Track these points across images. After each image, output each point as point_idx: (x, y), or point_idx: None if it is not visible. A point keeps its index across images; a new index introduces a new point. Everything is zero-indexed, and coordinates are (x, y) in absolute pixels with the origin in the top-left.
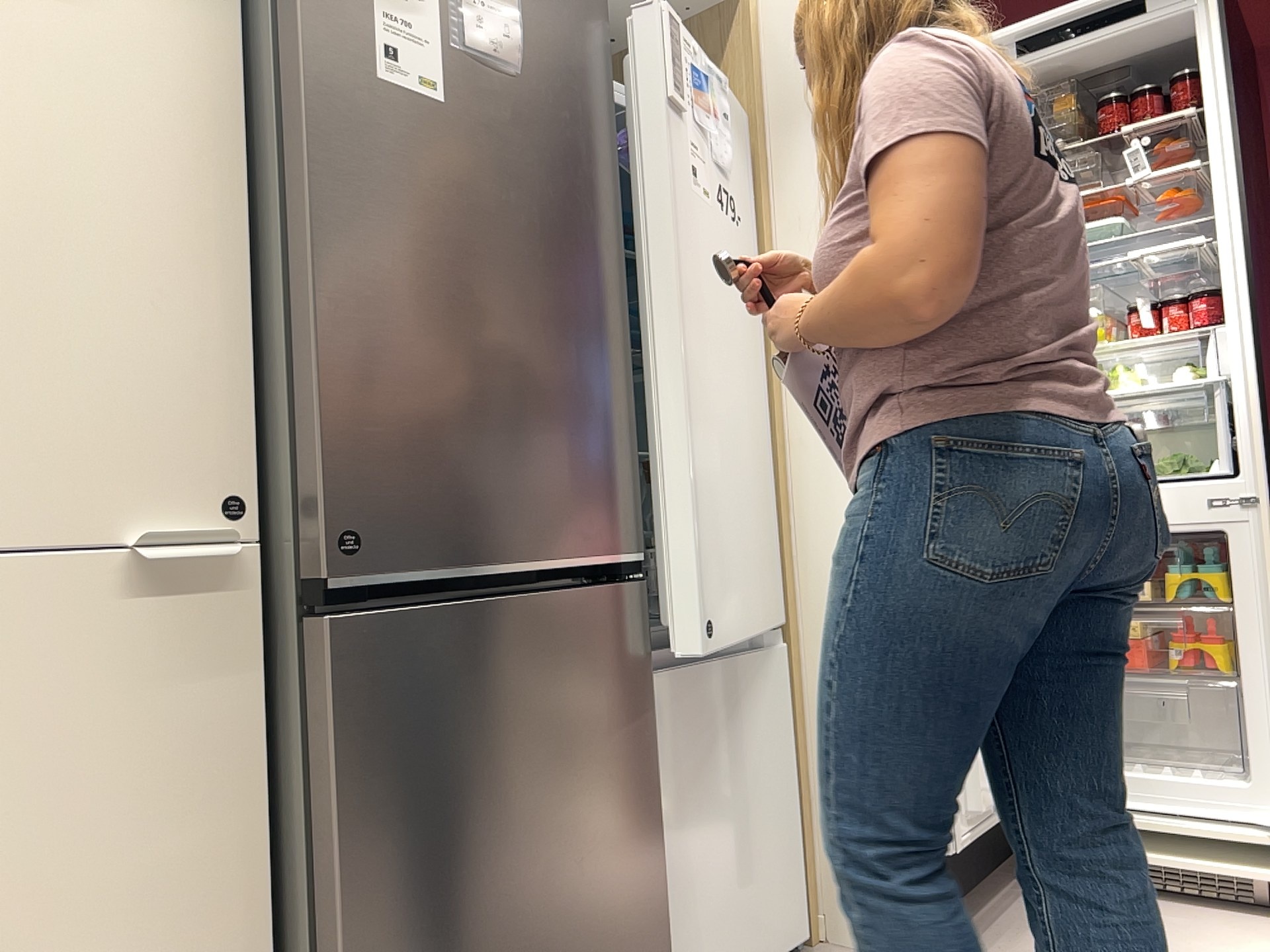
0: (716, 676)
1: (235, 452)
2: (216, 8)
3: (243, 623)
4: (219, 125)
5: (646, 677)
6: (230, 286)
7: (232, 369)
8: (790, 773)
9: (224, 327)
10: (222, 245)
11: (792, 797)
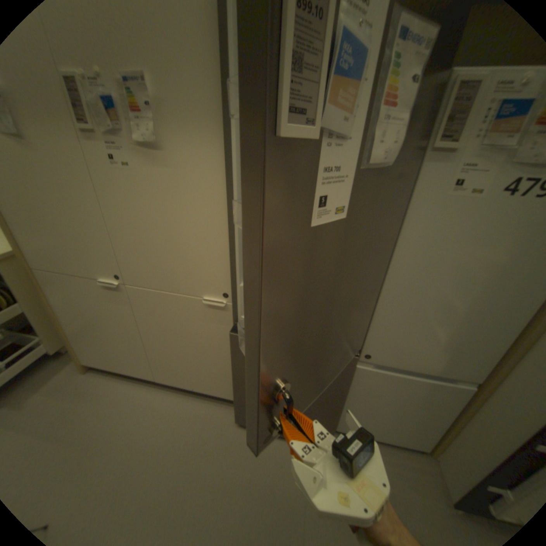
0: (413, 382)
1: (227, 282)
2: (218, 149)
3: (229, 316)
4: (220, 193)
5: (348, 379)
6: (225, 242)
7: (226, 263)
8: (455, 419)
9: (223, 253)
10: (222, 231)
11: (451, 424)
